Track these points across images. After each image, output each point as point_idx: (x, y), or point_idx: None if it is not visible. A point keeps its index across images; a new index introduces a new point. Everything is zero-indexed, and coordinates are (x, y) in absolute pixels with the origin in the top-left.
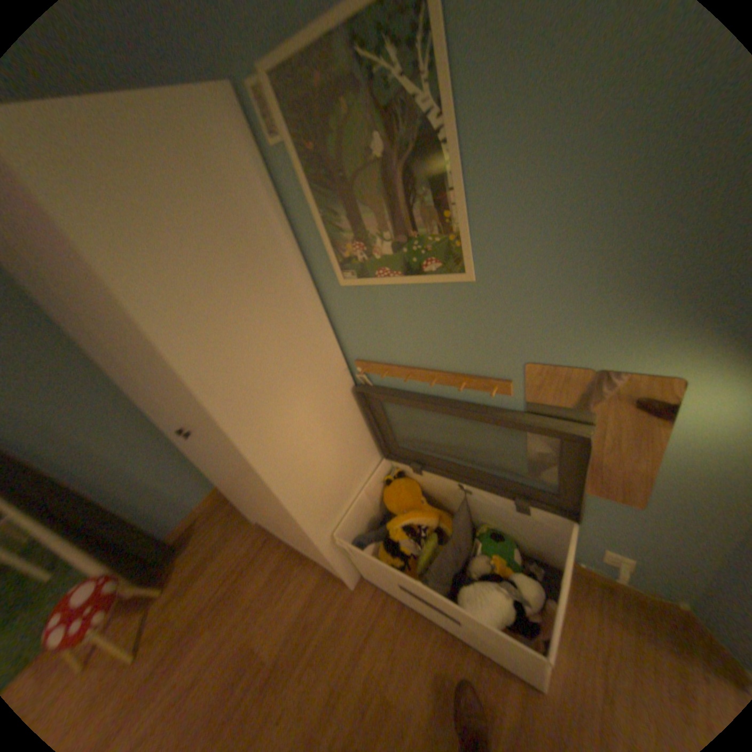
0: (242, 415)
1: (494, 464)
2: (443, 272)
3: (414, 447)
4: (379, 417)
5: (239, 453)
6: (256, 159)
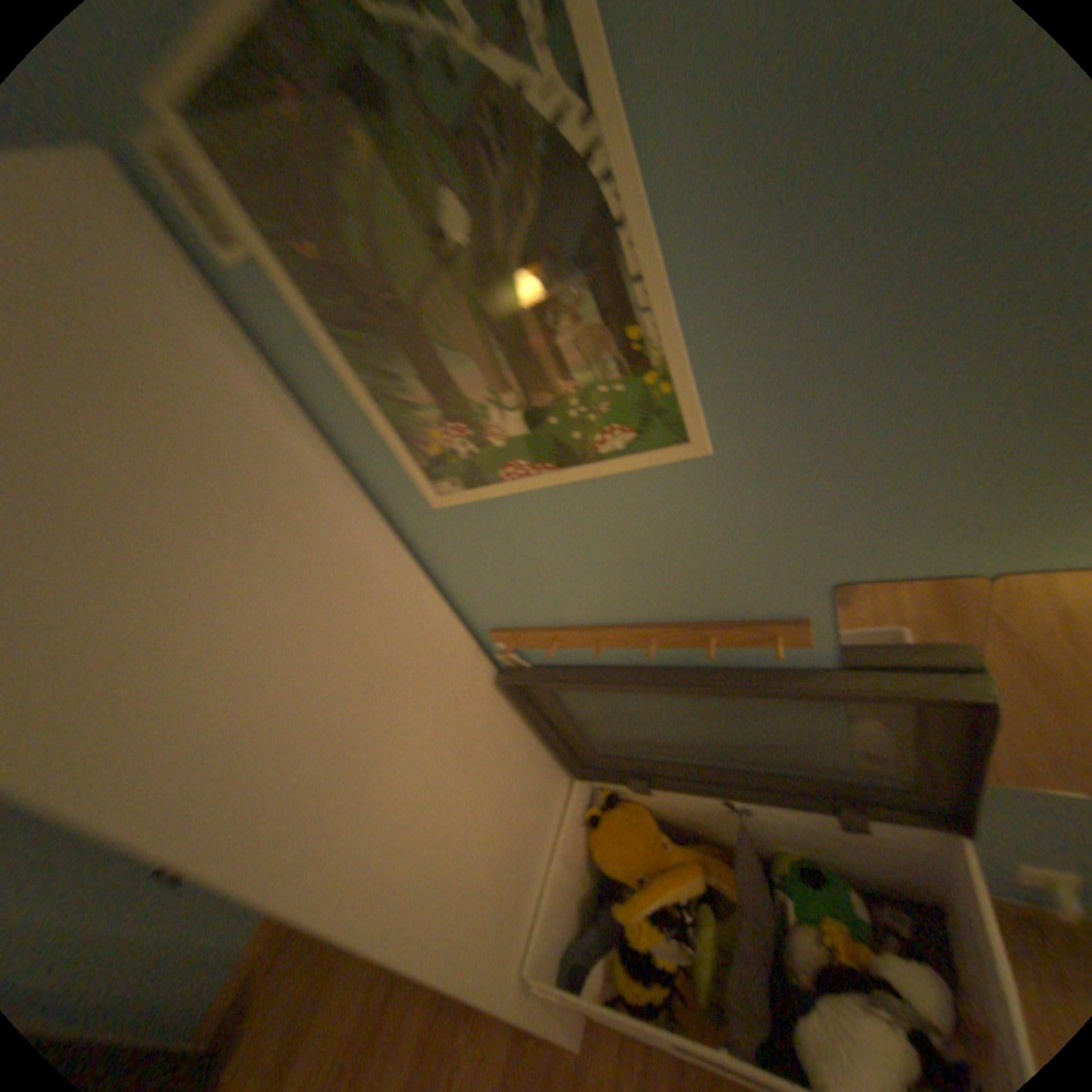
0: (281, 839)
1: (787, 758)
2: (643, 446)
3: (627, 751)
4: (553, 713)
5: (293, 922)
6: (206, 299)
